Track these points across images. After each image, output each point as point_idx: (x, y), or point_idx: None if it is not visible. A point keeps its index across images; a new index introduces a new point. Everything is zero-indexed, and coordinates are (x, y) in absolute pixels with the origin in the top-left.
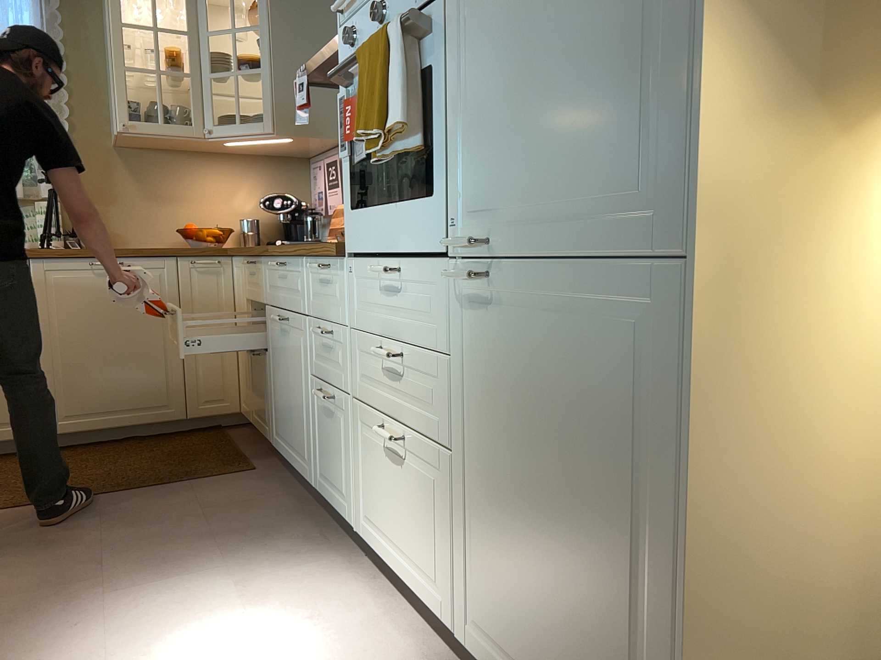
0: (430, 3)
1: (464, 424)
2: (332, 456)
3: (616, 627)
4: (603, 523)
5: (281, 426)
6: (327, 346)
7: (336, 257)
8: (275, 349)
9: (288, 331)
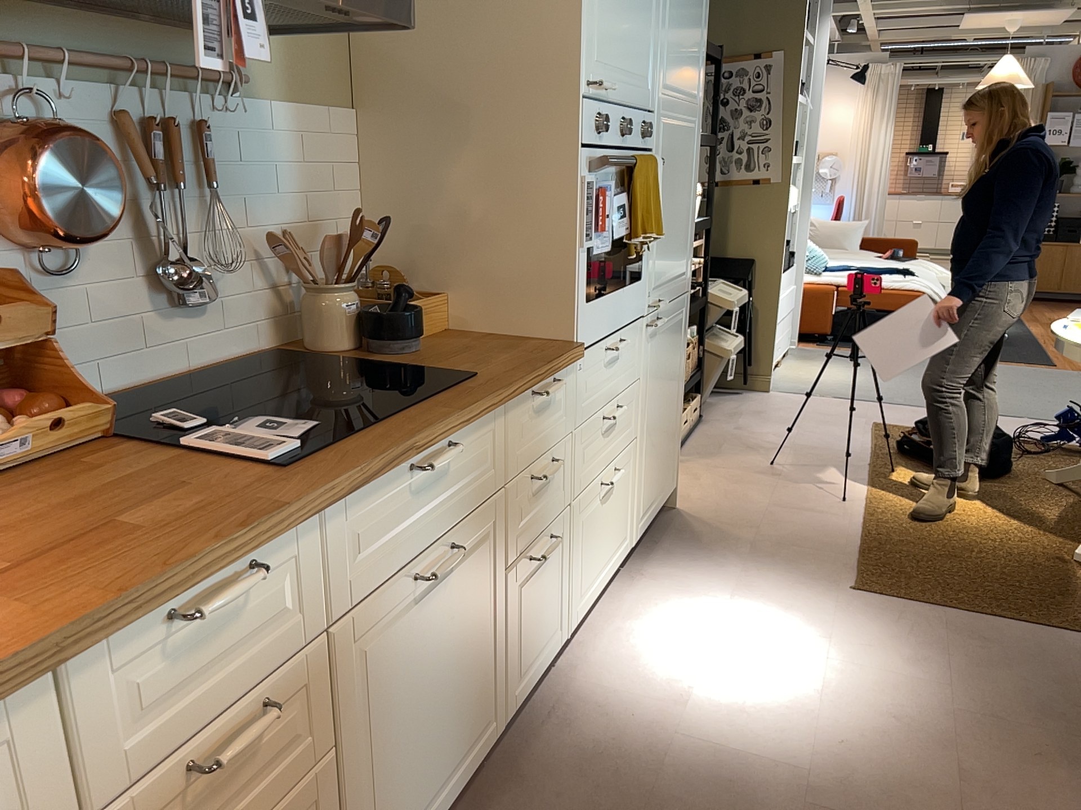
0: (645, 149)
1: (643, 410)
2: (540, 616)
3: (672, 429)
4: (673, 395)
5: (406, 807)
6: (538, 489)
7: (578, 359)
8: (386, 678)
9: (441, 575)
